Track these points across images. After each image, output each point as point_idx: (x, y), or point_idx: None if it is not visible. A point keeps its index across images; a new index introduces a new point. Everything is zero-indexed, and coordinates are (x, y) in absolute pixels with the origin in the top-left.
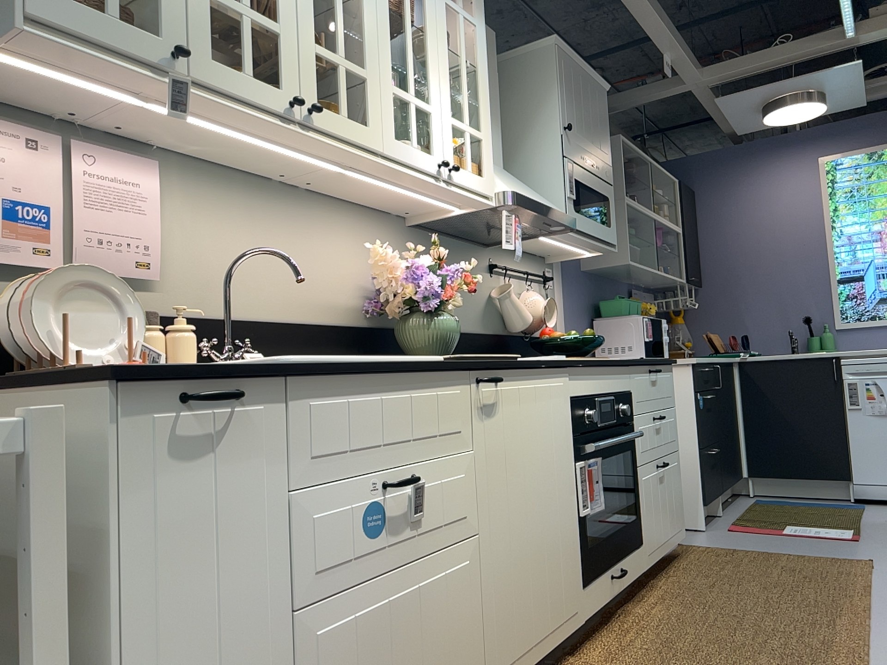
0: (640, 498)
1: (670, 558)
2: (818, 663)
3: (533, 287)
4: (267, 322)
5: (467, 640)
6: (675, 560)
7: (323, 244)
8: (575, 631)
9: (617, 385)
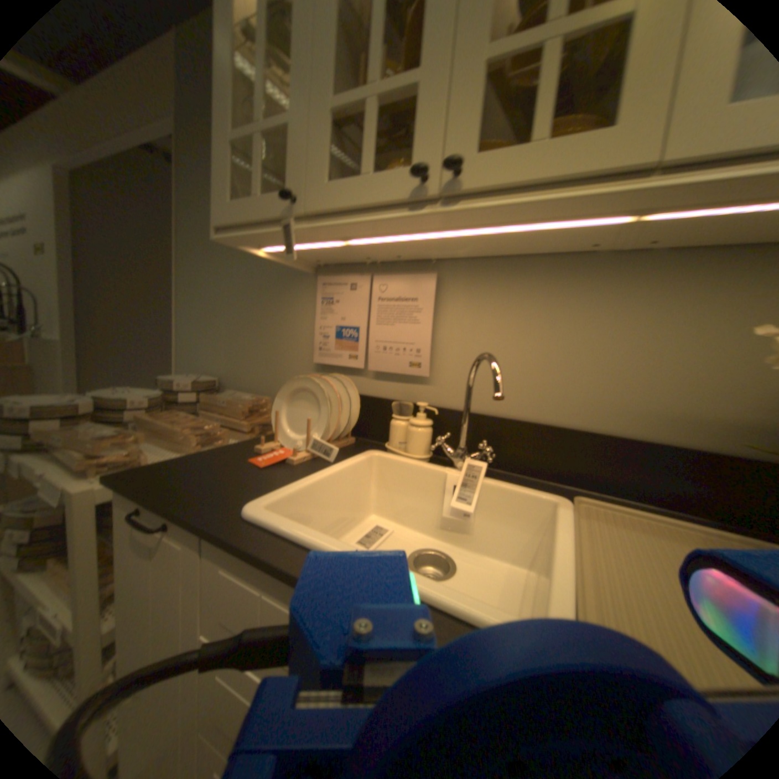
0: None
1: None
2: None
3: None
4: (552, 424)
5: None
6: None
7: (694, 327)
8: None
9: None
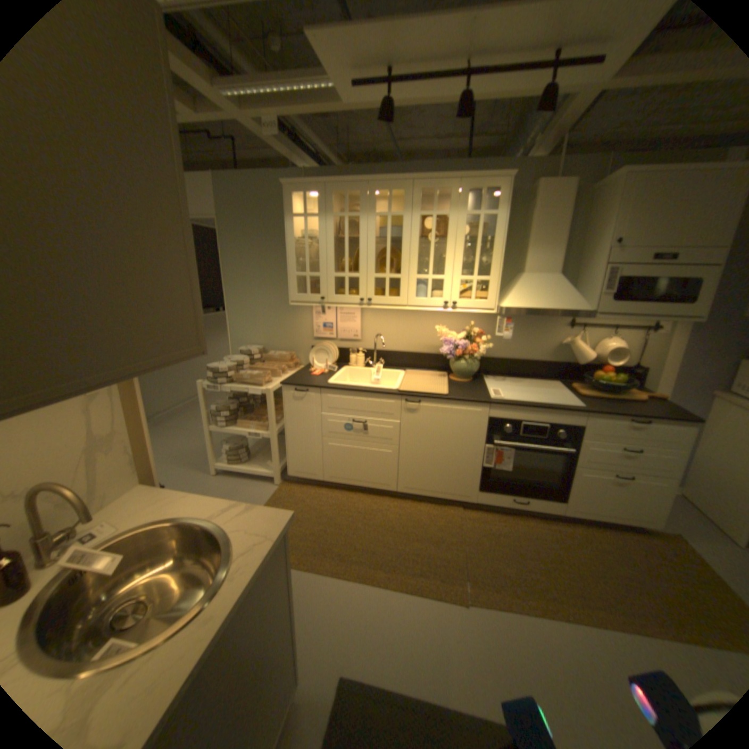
0: (574, 484)
1: (639, 533)
2: (526, 596)
3: (630, 334)
4: (399, 353)
5: (389, 473)
6: (636, 536)
7: (429, 324)
8: (467, 504)
9: (558, 421)
